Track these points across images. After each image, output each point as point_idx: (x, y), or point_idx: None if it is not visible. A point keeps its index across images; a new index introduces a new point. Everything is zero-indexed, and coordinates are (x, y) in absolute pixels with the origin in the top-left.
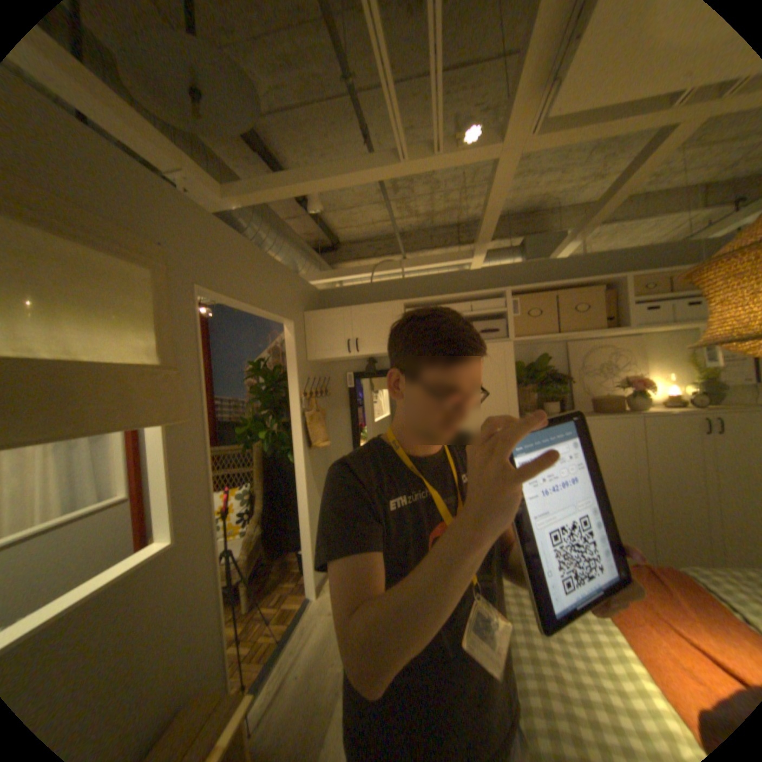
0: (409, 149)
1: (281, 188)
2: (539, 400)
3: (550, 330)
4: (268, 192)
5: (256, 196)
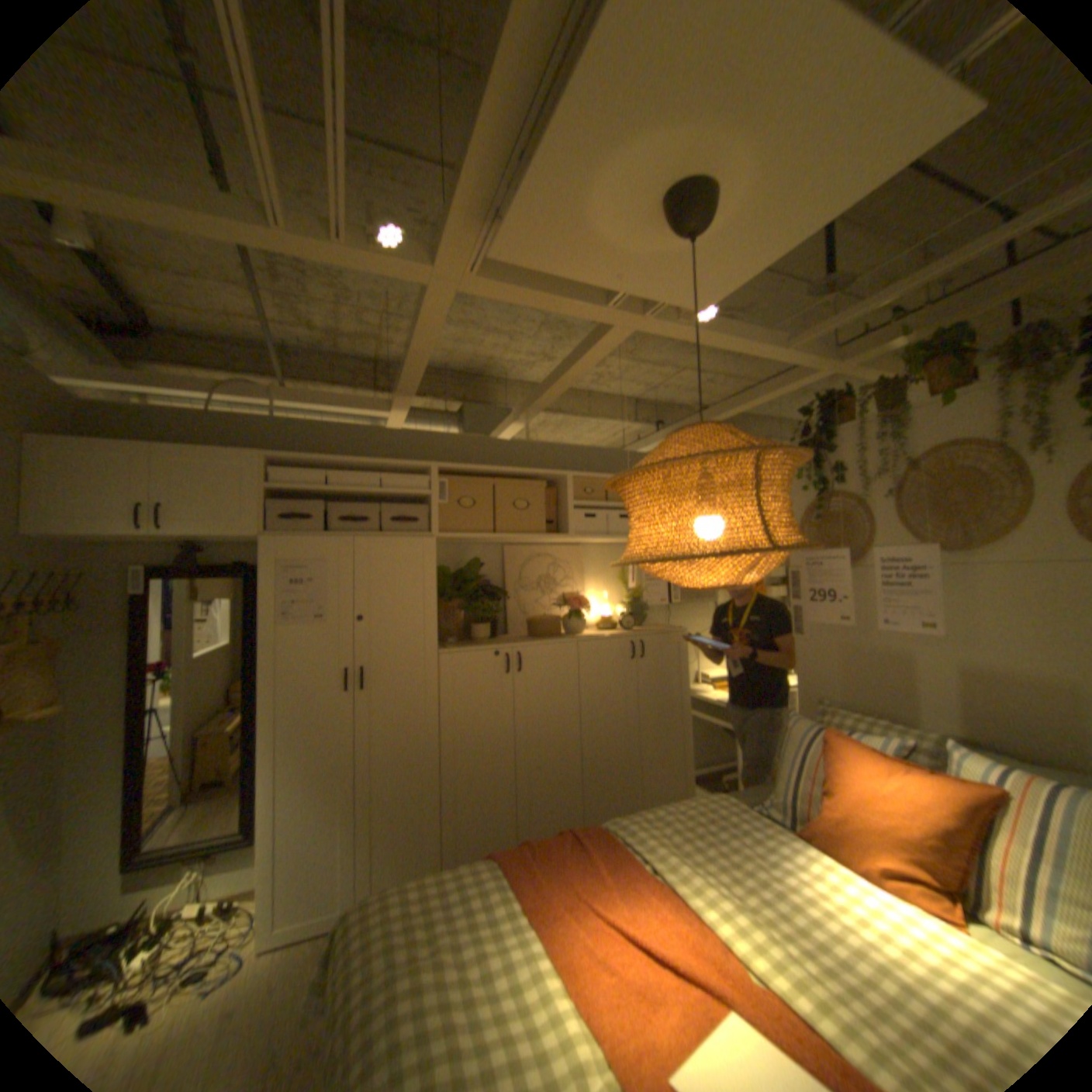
0: (289, 214)
1: None
2: (467, 619)
3: (485, 527)
4: None
5: None
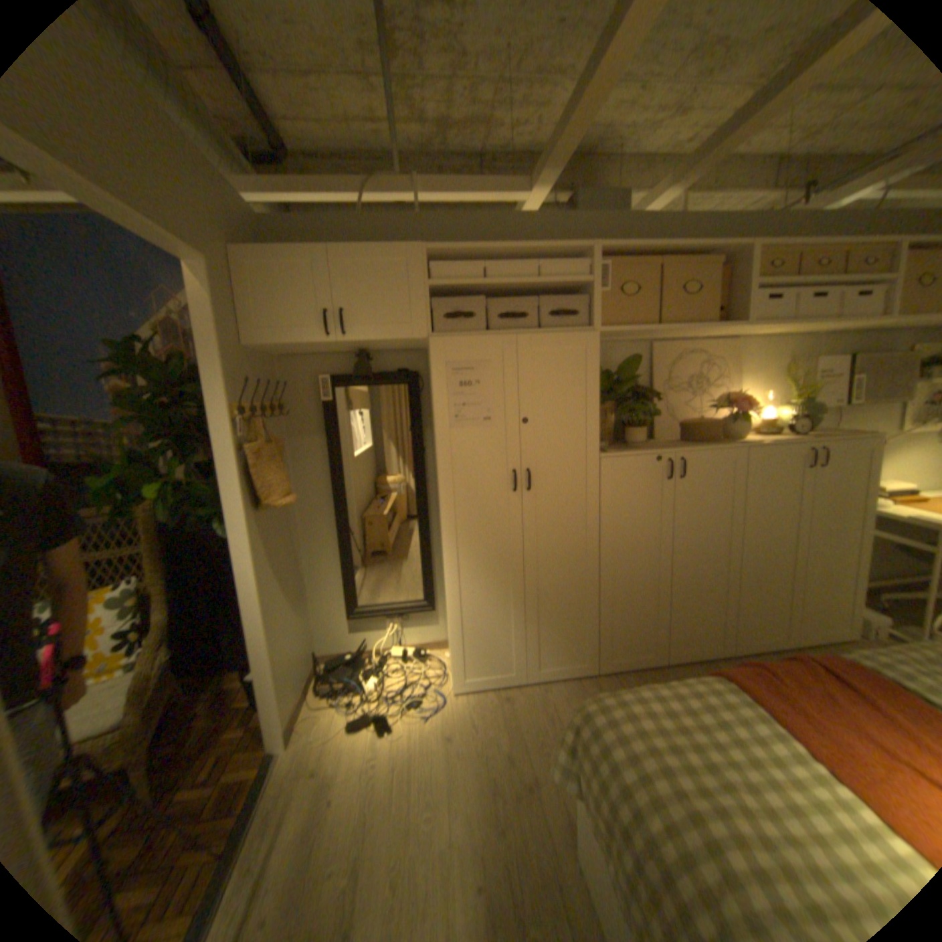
0: None
1: None
2: (611, 423)
3: (640, 320)
4: None
5: None
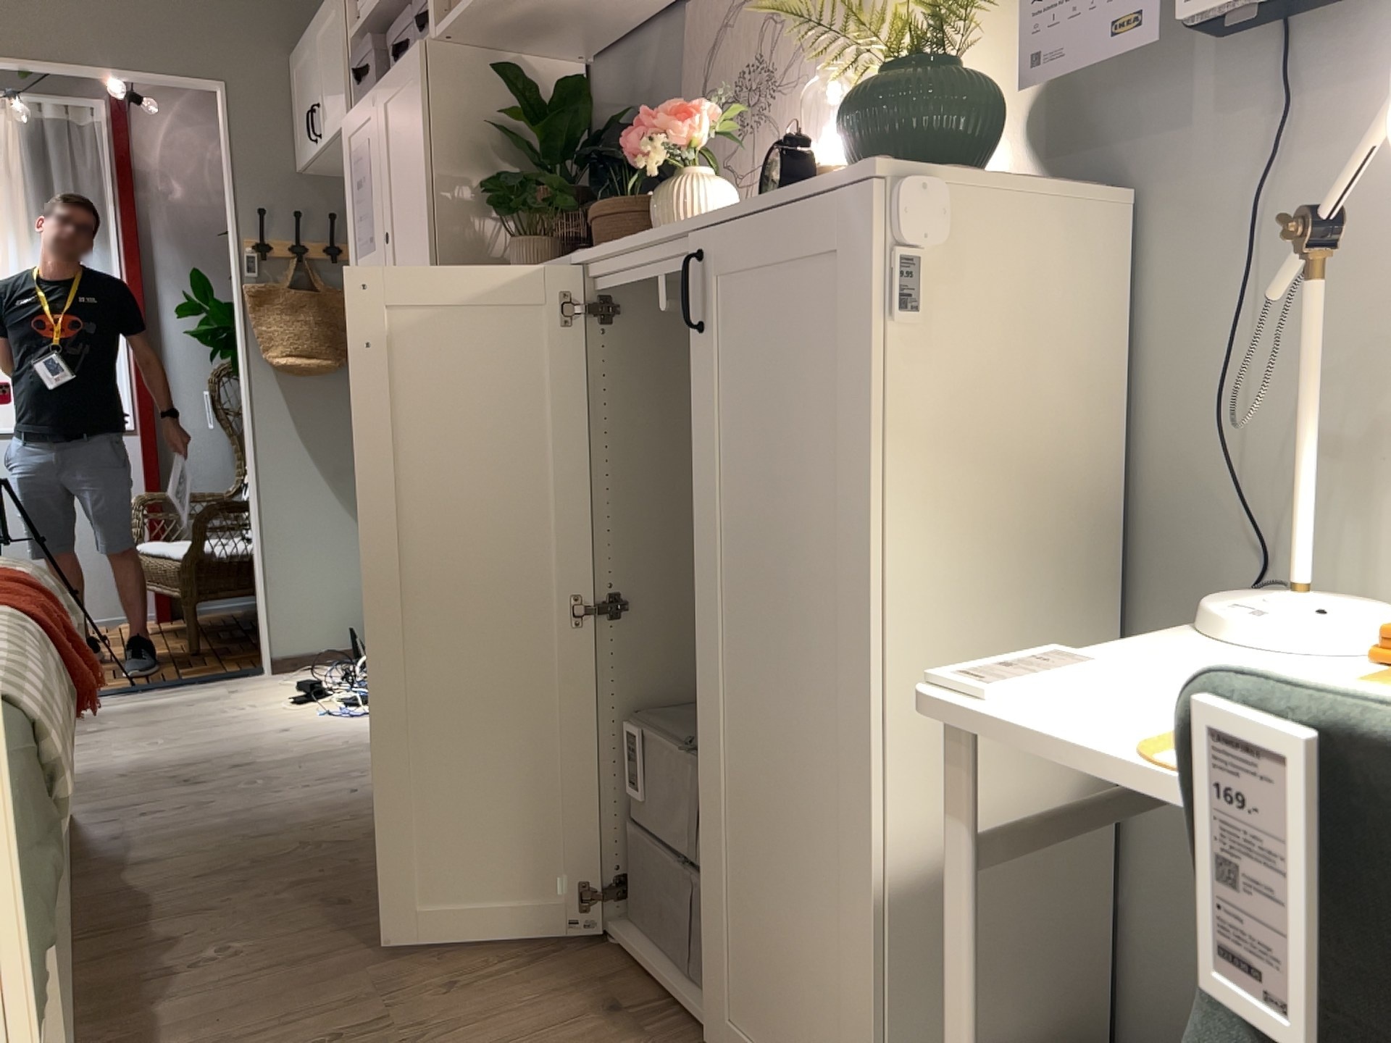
0: None
1: None
2: None
3: None
4: None
5: None
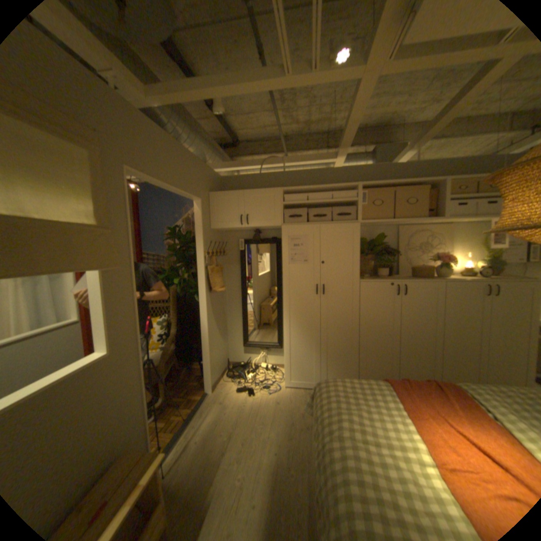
0: (293, 65)
1: (192, 91)
2: (375, 266)
3: (388, 216)
4: (182, 94)
5: (173, 97)
